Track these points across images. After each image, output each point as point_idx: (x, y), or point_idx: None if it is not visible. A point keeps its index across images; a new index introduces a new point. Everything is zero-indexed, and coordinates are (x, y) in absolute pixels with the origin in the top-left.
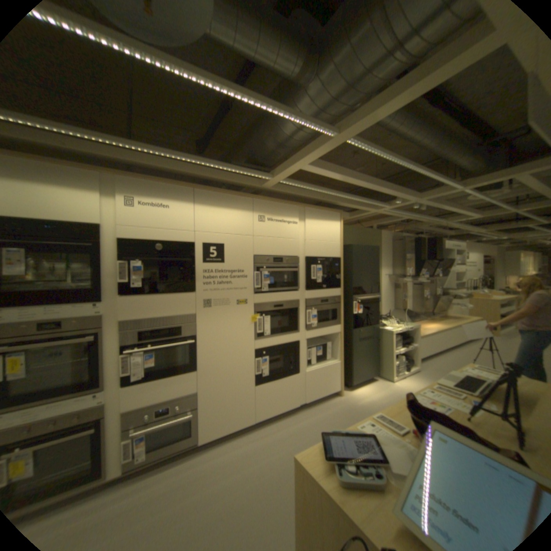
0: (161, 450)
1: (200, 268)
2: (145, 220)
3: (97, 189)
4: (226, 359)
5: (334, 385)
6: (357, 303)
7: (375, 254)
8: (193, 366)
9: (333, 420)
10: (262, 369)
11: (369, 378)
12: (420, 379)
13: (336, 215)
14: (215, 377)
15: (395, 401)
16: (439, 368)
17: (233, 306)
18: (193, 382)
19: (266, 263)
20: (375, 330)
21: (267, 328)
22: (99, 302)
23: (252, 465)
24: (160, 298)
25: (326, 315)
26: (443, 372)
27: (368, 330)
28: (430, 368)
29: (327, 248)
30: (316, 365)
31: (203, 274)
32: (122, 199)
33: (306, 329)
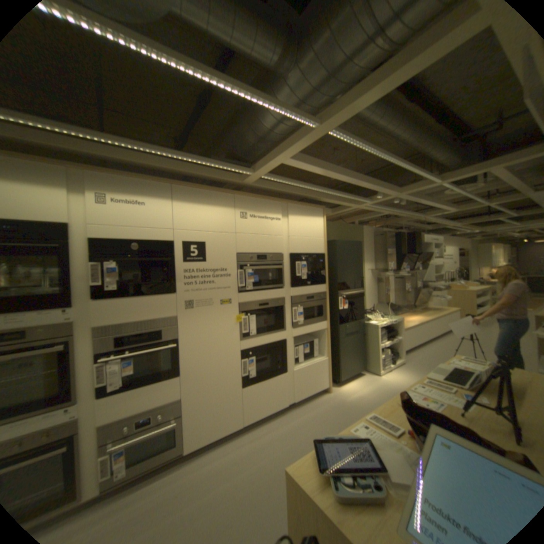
0: (142, 464)
1: (180, 268)
2: (118, 218)
3: (63, 185)
4: (210, 362)
5: (322, 382)
6: (342, 299)
7: (358, 249)
8: (175, 371)
9: (322, 418)
10: (249, 370)
11: (356, 373)
12: (405, 371)
13: (318, 210)
14: (199, 381)
15: (382, 395)
16: (423, 359)
17: (215, 306)
18: (175, 389)
19: (250, 261)
20: (361, 325)
21: (252, 327)
22: (68, 308)
23: (240, 472)
24: (136, 300)
25: (312, 312)
26: (426, 363)
27: (353, 325)
28: (414, 360)
29: (311, 244)
30: (303, 363)
31: (183, 273)
32: (92, 196)
33: (293, 327)
